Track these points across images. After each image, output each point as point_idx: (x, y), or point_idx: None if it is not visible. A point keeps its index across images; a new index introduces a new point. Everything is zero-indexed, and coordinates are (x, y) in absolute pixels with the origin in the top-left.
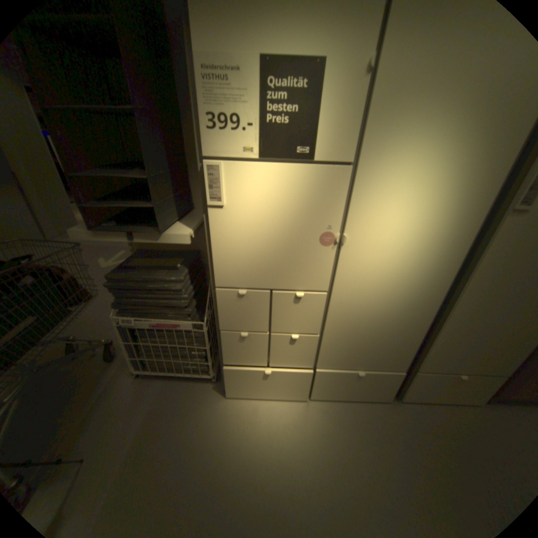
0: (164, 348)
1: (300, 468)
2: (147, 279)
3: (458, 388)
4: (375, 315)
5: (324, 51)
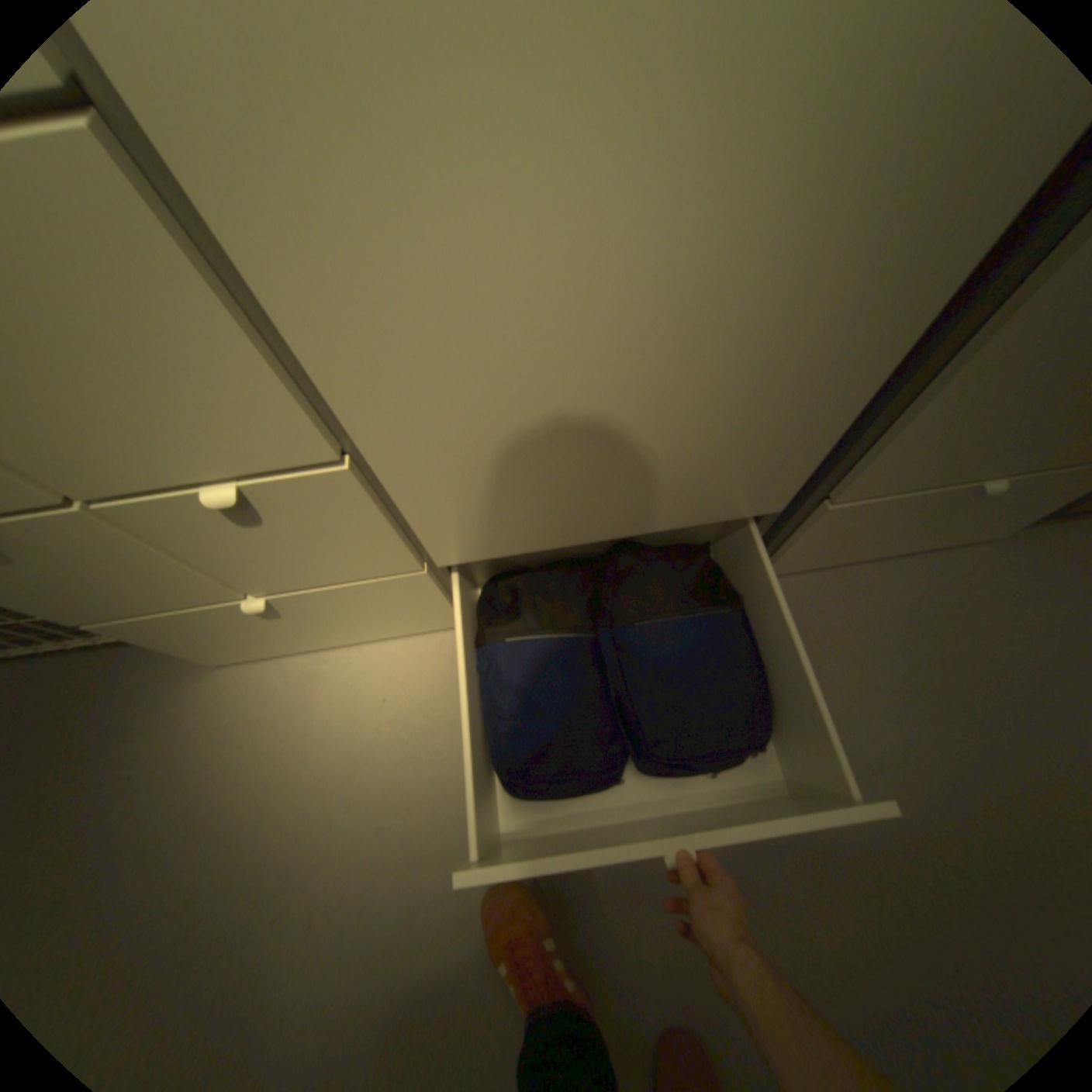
0: None
1: (440, 831)
2: None
3: (952, 515)
4: (603, 271)
5: None
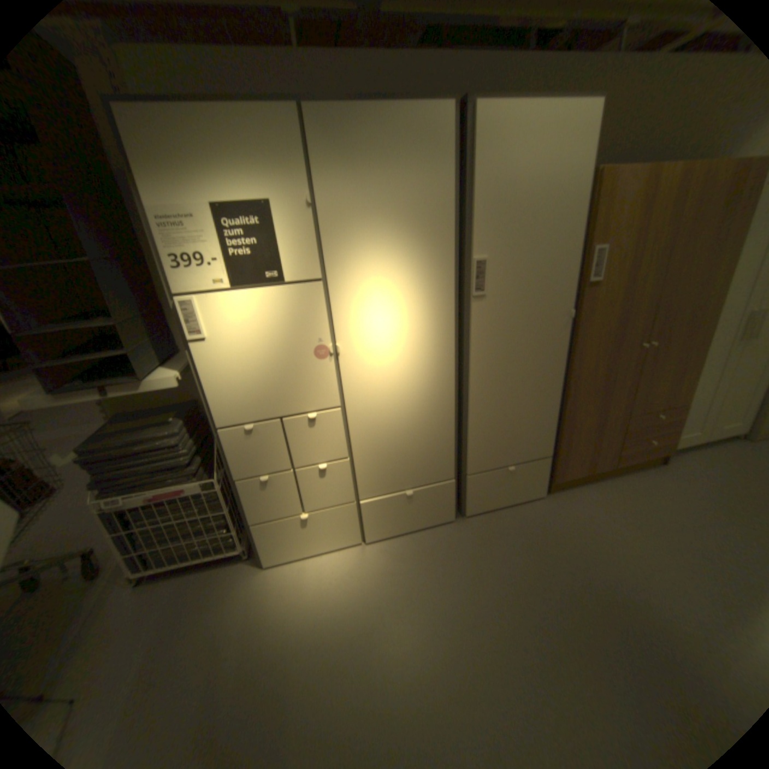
0: (169, 528)
1: (359, 615)
2: (132, 442)
3: (512, 484)
4: (397, 421)
5: (266, 196)
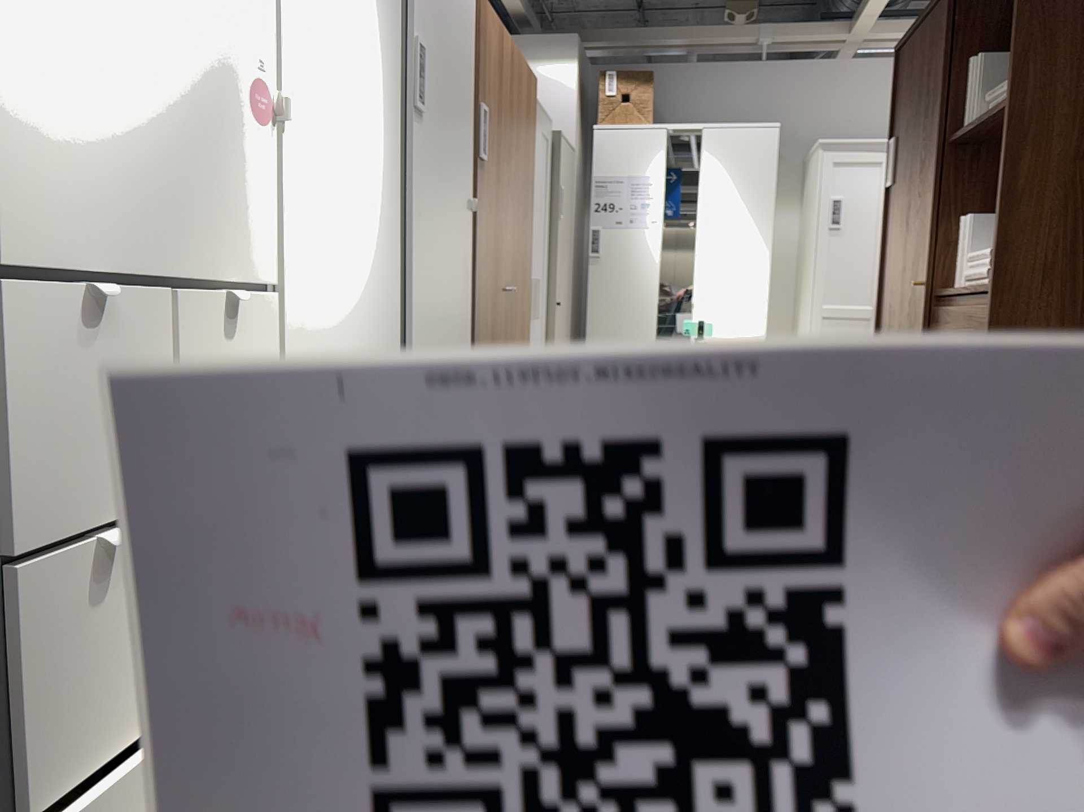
0: None
1: None
2: None
3: None
4: None
5: None
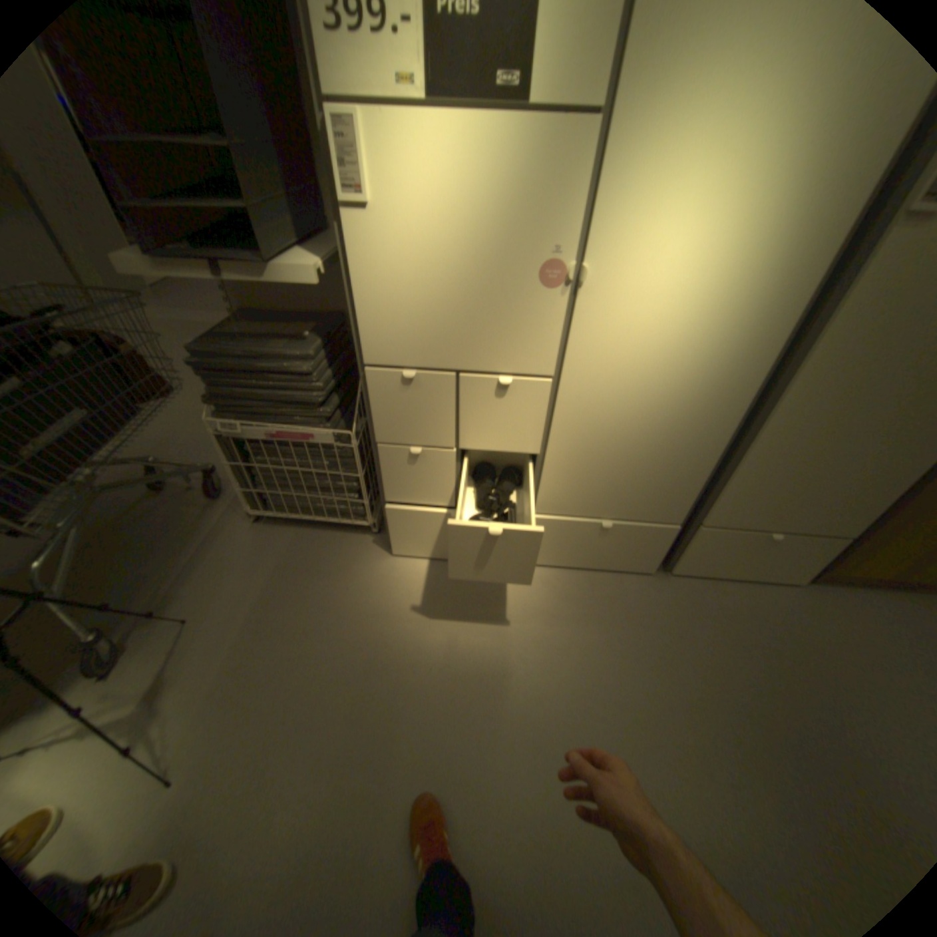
0: (294, 474)
1: (498, 648)
2: (256, 354)
3: (766, 555)
4: (633, 422)
5: None
